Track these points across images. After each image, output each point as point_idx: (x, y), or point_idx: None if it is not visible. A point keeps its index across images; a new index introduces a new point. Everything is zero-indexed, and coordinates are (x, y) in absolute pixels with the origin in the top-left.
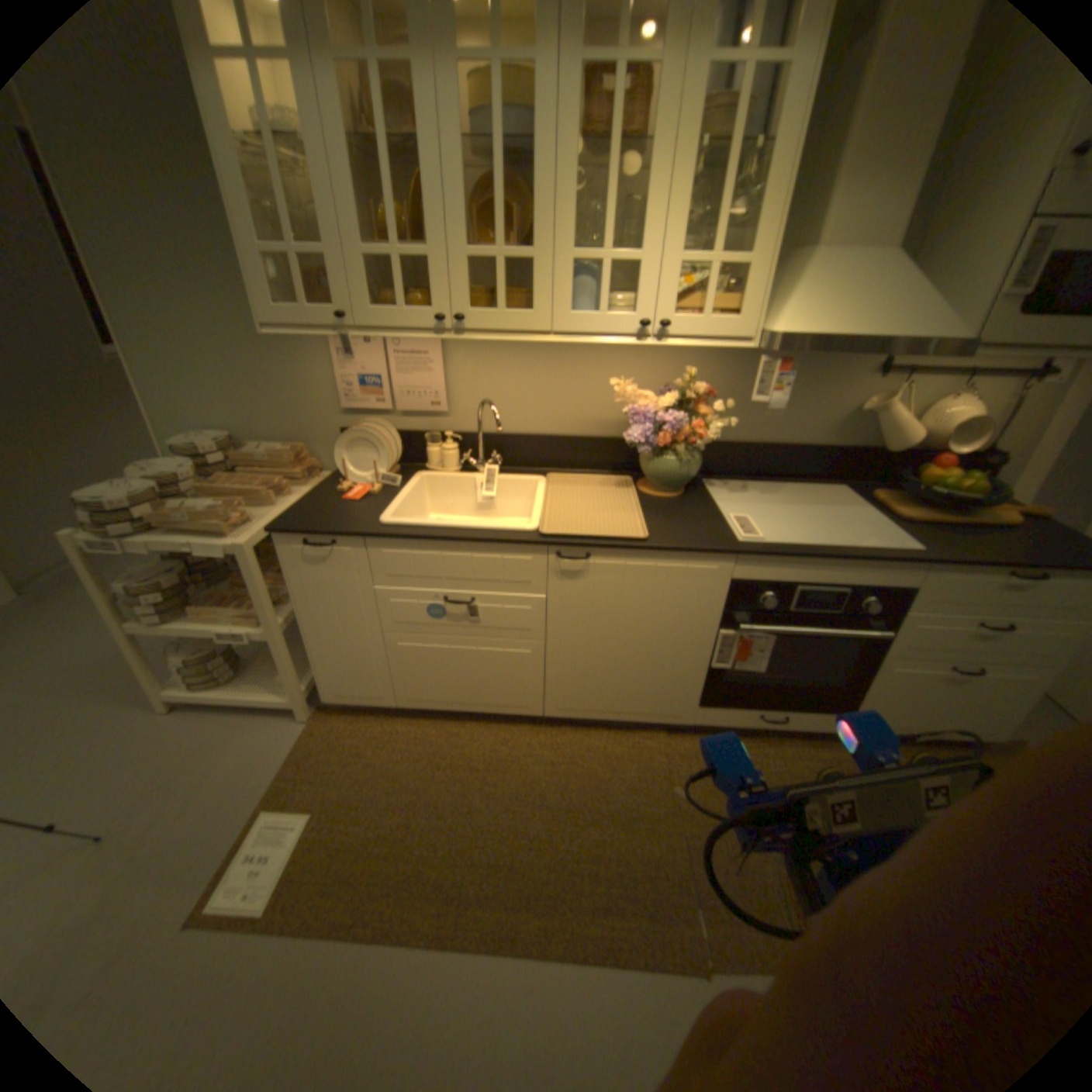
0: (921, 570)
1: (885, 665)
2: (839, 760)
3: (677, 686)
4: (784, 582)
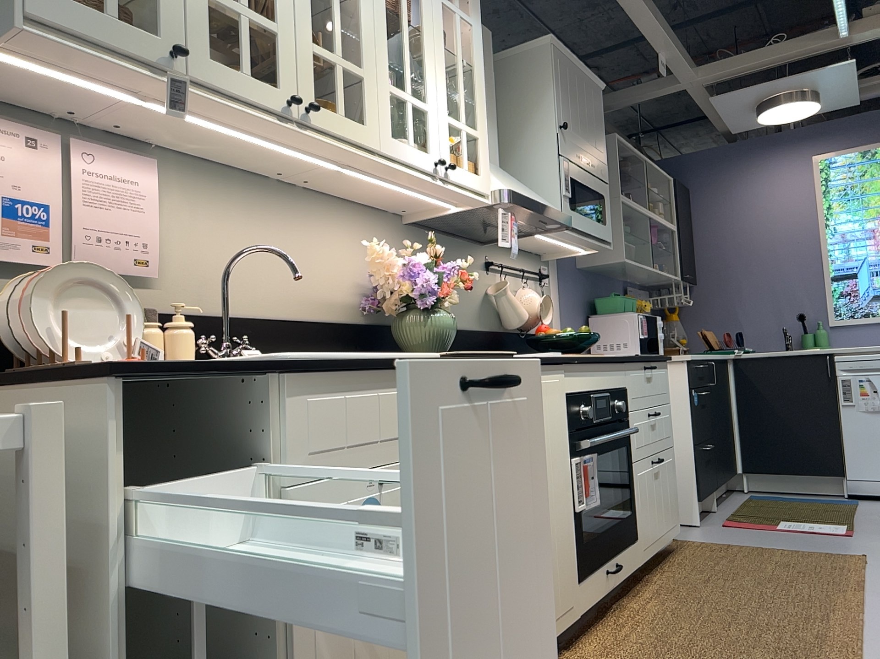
0: (623, 368)
1: (633, 468)
2: (652, 591)
3: (563, 551)
4: (579, 395)
